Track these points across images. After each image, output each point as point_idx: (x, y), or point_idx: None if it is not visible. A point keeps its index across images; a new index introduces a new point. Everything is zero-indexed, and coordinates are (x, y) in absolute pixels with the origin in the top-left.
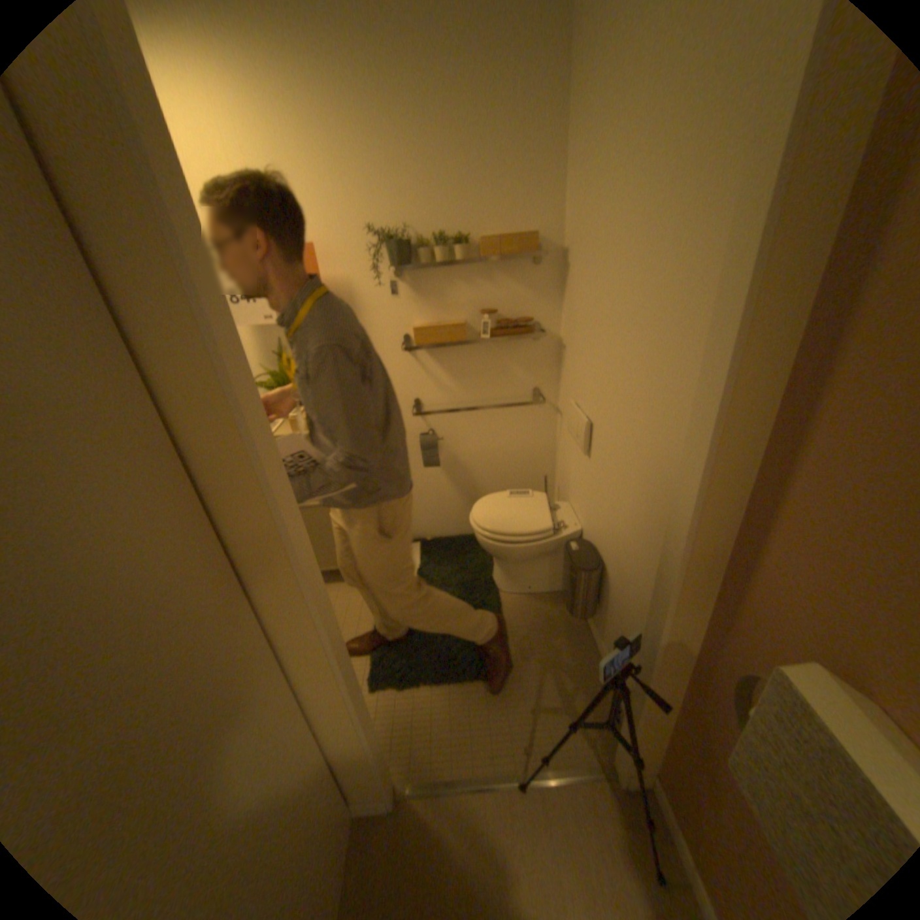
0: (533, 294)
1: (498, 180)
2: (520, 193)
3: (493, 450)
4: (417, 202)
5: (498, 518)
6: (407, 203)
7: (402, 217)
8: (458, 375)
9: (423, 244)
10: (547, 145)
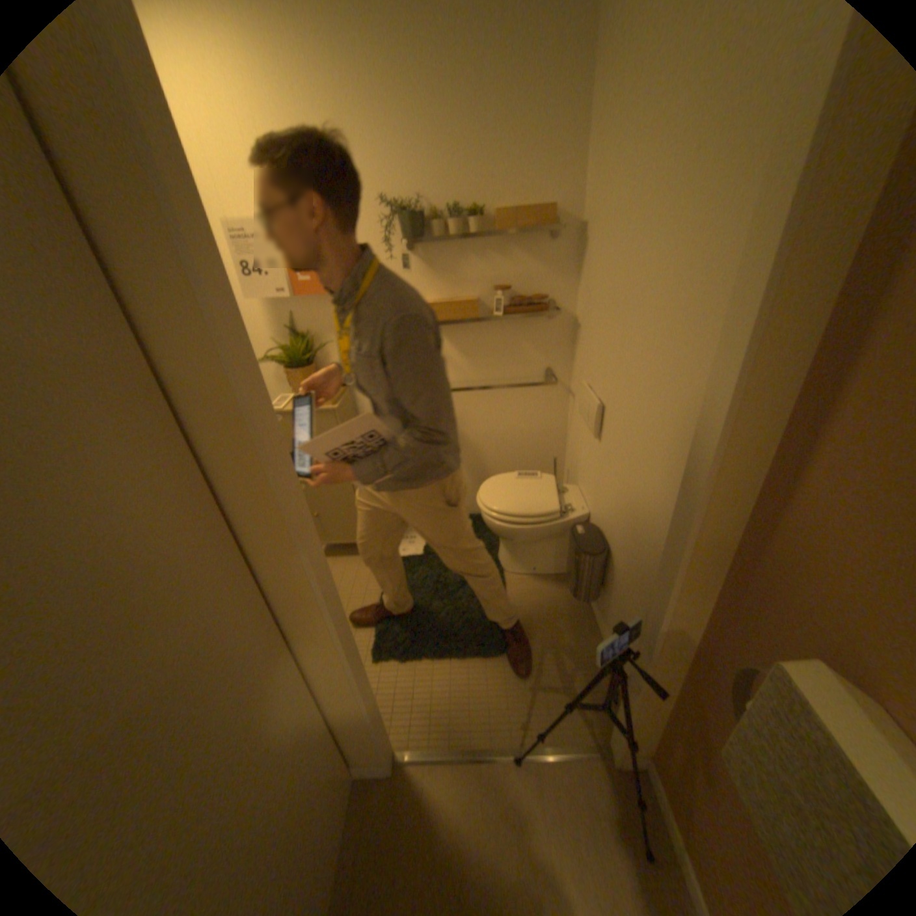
0: (549, 270)
1: (517, 148)
2: (539, 161)
3: (503, 430)
4: (432, 171)
5: (505, 499)
6: (421, 172)
7: (416, 187)
8: (470, 353)
9: (436, 216)
10: (569, 109)
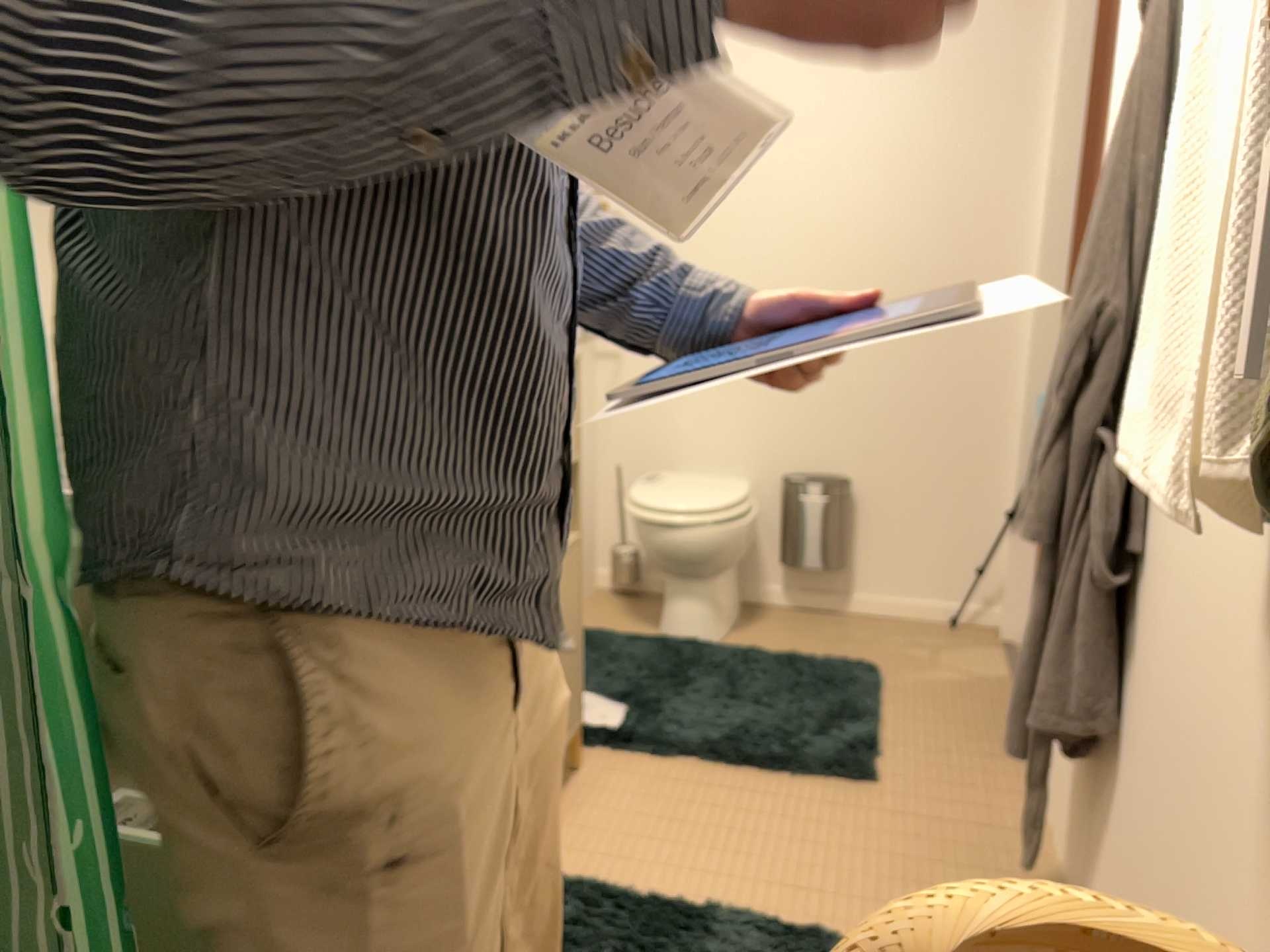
0: None
1: None
2: None
3: None
4: None
5: (705, 498)
6: None
7: None
8: None
9: None
10: None
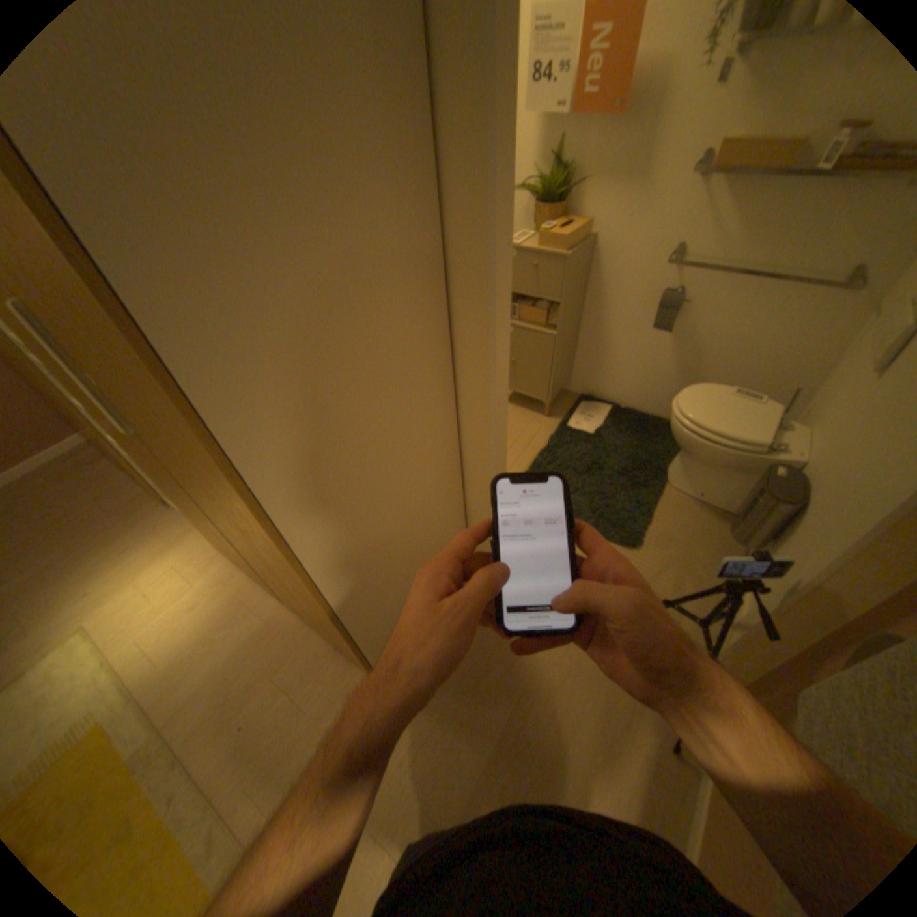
0: None
1: None
2: None
3: (748, 335)
4: None
5: (708, 409)
6: None
7: None
8: (753, 221)
9: None
10: None
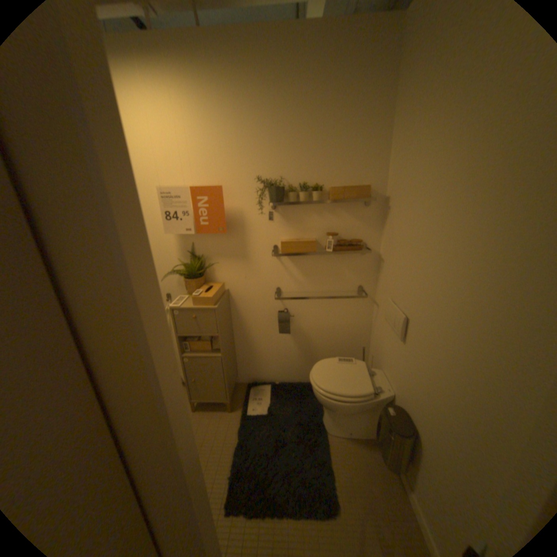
0: (362, 224)
1: (344, 153)
2: (358, 161)
3: (327, 325)
4: (290, 164)
5: (331, 379)
6: (284, 164)
7: (280, 173)
8: (307, 273)
9: (292, 189)
10: (378, 133)
